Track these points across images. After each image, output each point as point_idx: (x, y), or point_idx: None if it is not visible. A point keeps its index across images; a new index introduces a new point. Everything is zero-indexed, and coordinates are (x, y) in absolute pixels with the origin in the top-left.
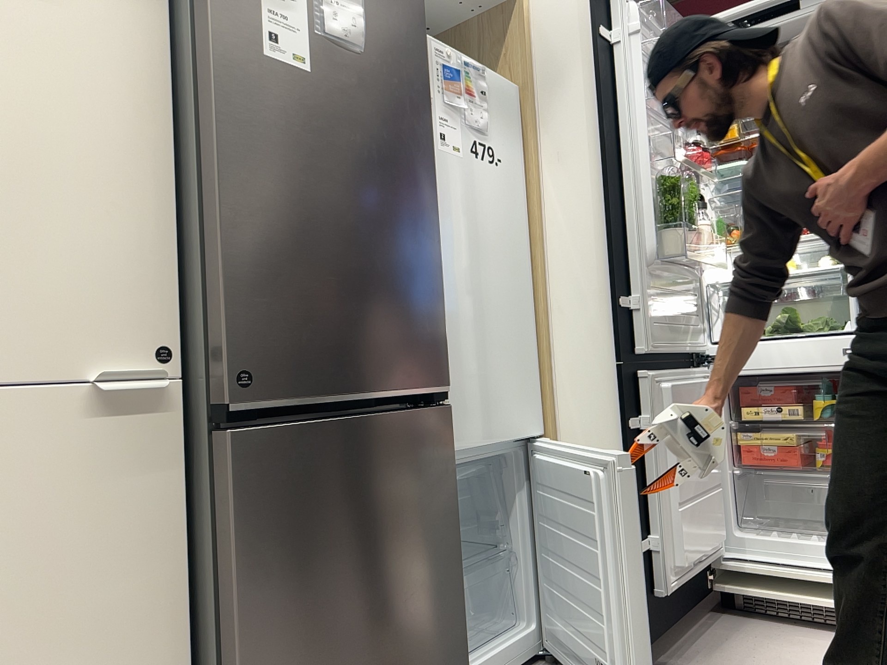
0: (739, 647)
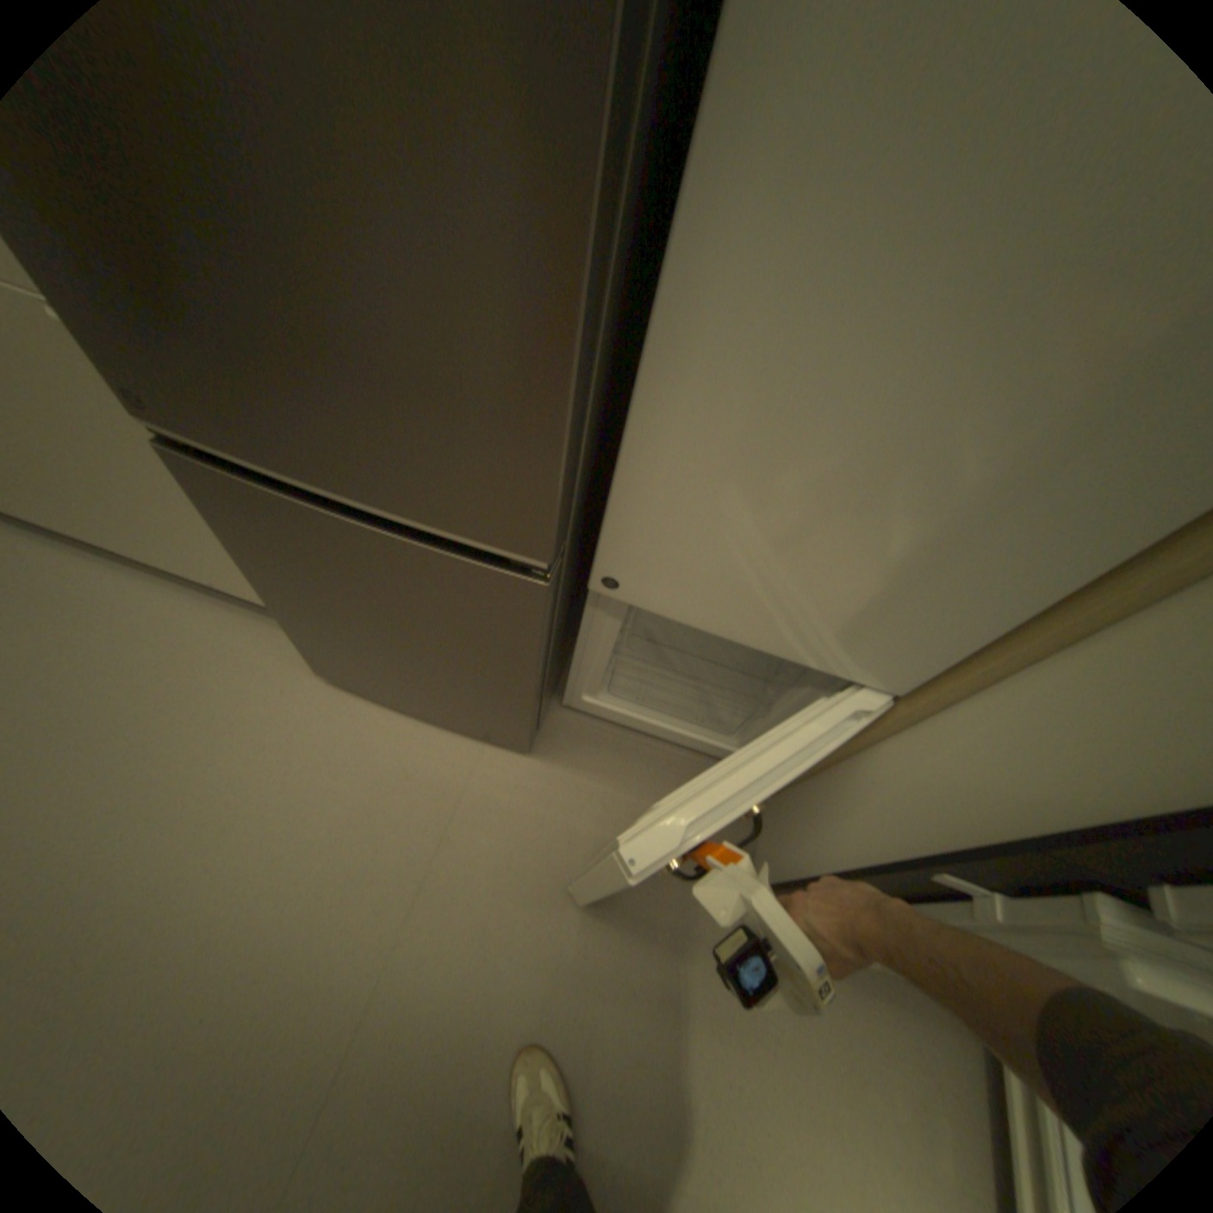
0: (872, 1019)
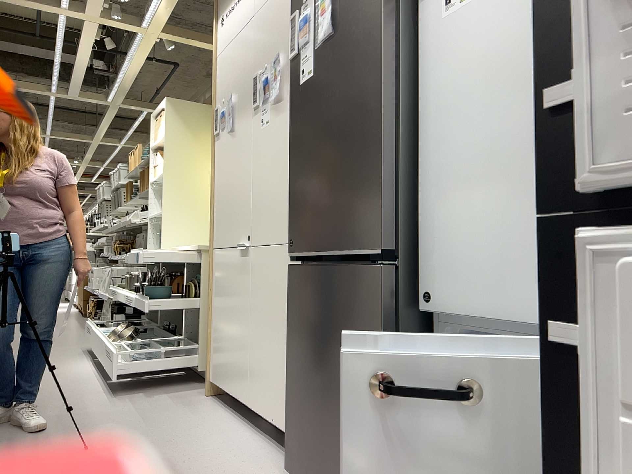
0: None
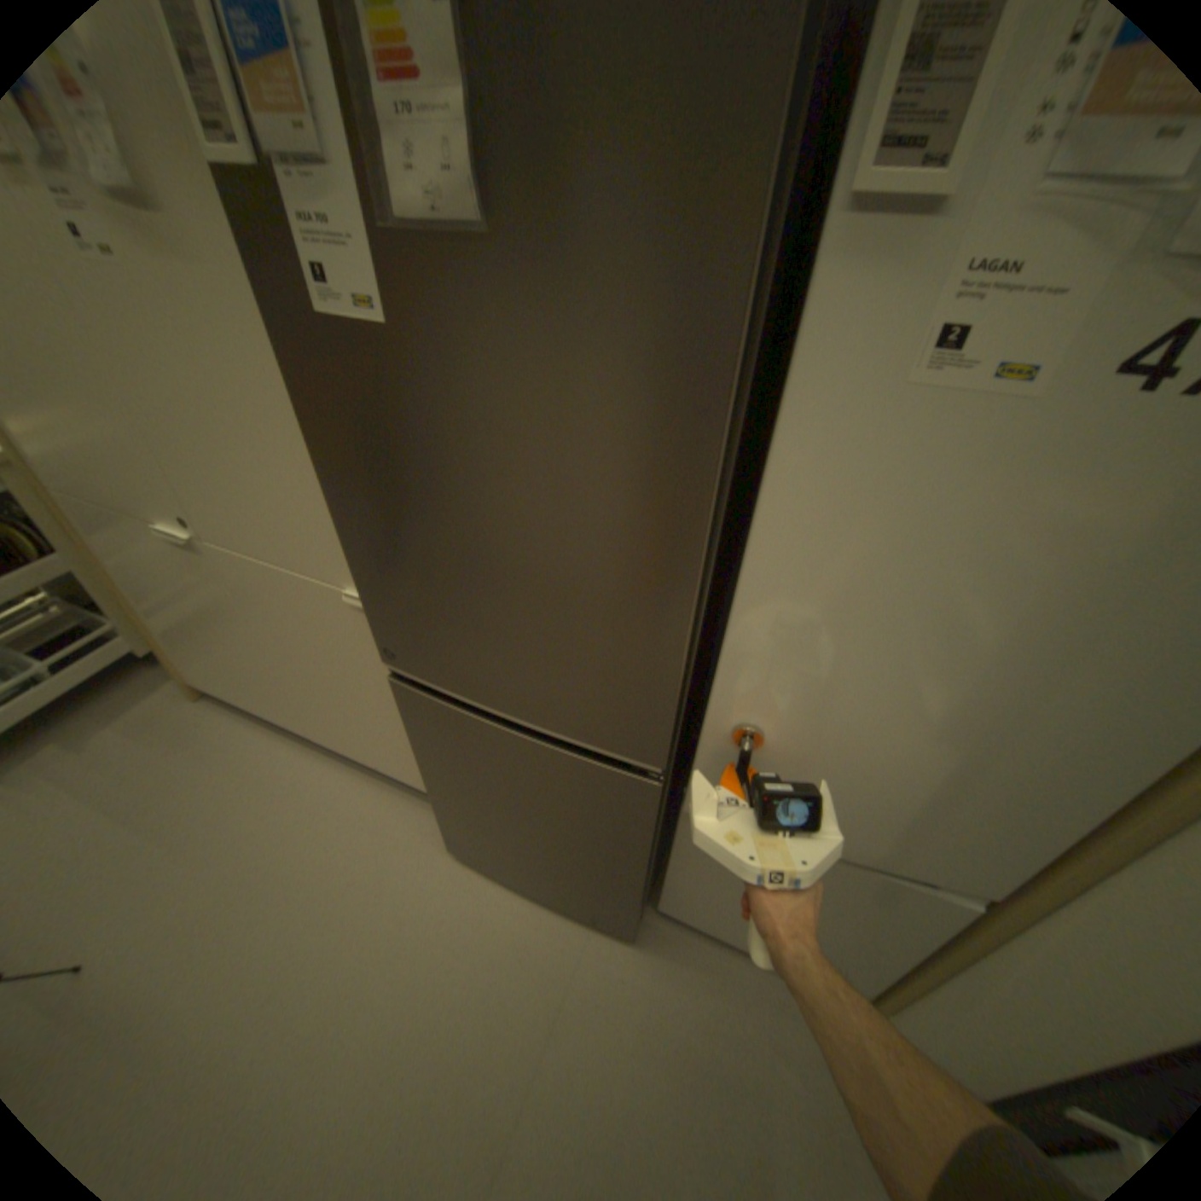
0: None
